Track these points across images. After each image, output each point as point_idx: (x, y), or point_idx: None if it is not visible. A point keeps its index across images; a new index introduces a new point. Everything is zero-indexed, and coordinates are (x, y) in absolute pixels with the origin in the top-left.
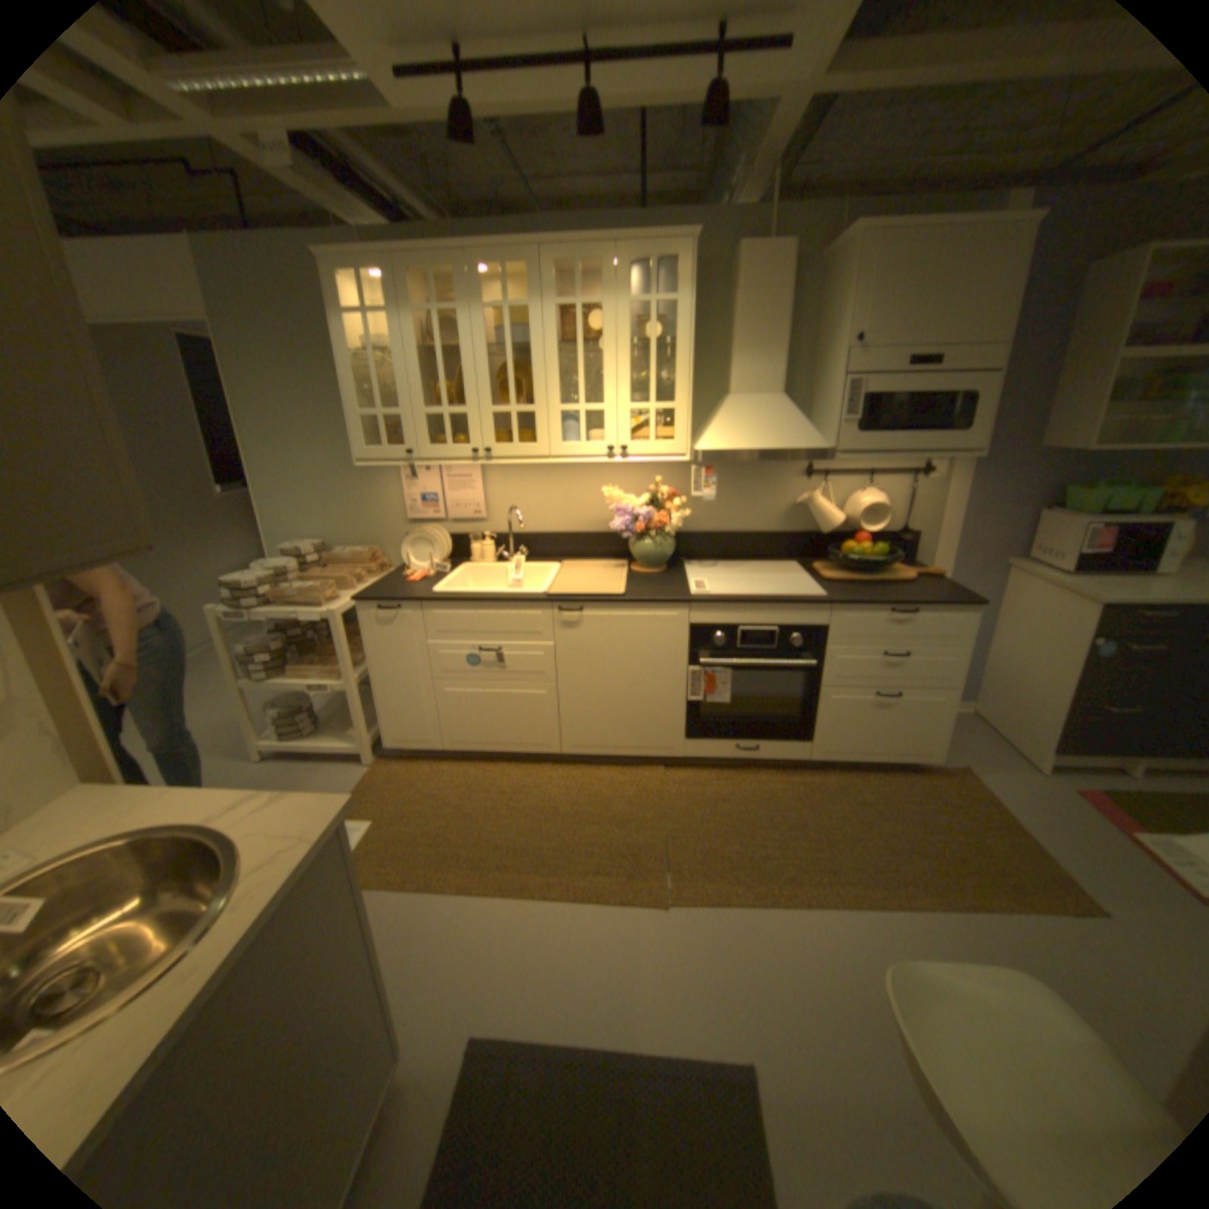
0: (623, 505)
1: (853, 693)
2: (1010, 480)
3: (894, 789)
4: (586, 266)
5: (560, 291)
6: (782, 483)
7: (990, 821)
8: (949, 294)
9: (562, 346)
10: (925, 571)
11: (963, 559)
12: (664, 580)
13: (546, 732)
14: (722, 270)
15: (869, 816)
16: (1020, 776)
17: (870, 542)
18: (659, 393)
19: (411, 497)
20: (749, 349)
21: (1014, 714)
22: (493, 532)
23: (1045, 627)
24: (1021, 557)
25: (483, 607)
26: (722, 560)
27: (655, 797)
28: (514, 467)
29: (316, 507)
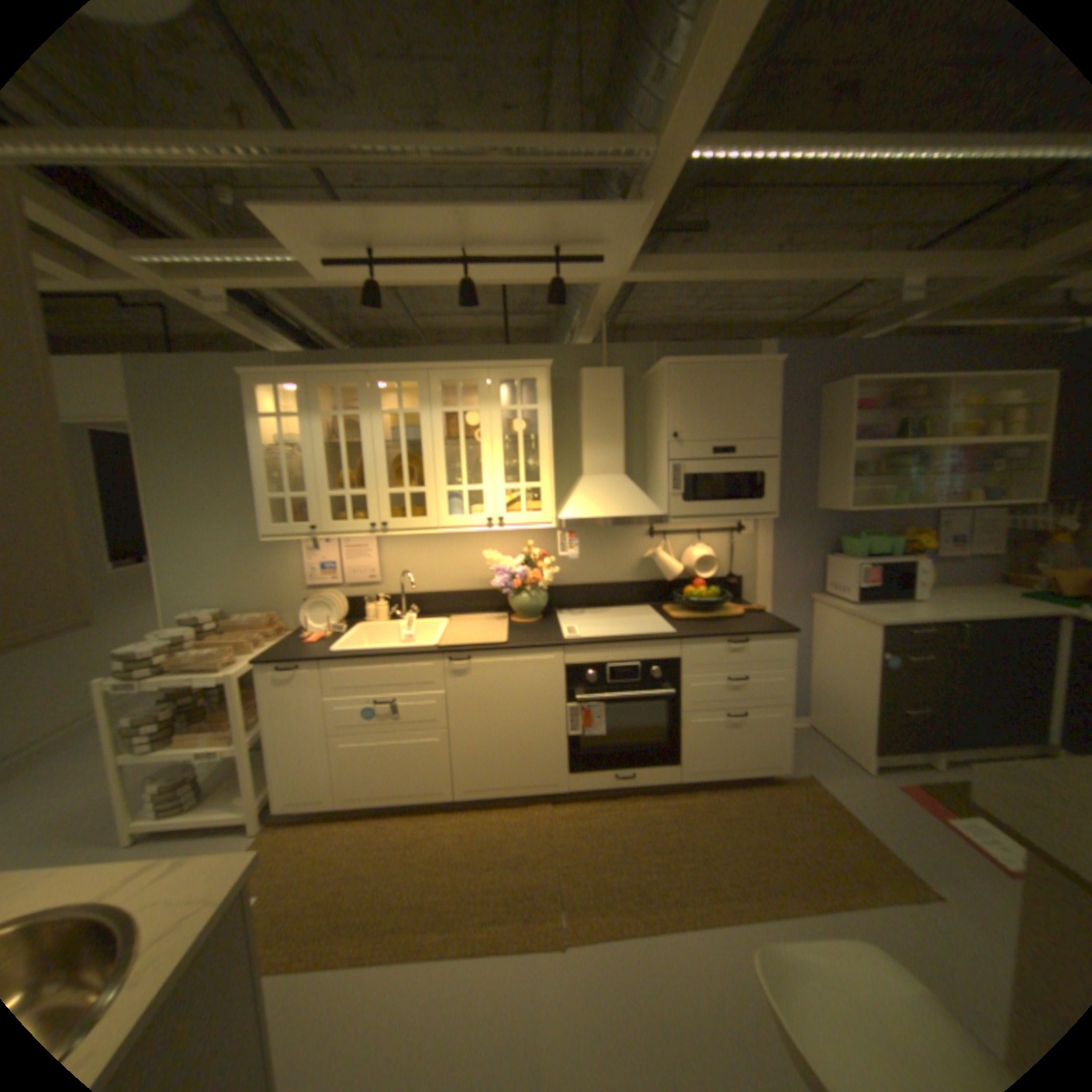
0: (502, 565)
1: (709, 716)
2: (801, 535)
3: (755, 803)
4: (466, 384)
5: (445, 401)
6: (631, 542)
7: (836, 823)
8: (733, 407)
9: (448, 441)
10: (750, 608)
11: (778, 597)
12: (541, 627)
13: (439, 780)
14: (570, 387)
15: (737, 831)
16: (853, 780)
17: (705, 587)
18: (528, 475)
19: (312, 566)
20: (595, 443)
21: (840, 725)
22: (388, 594)
23: (847, 648)
24: (820, 593)
25: (379, 662)
26: (589, 607)
27: (546, 836)
28: (407, 537)
29: (219, 578)
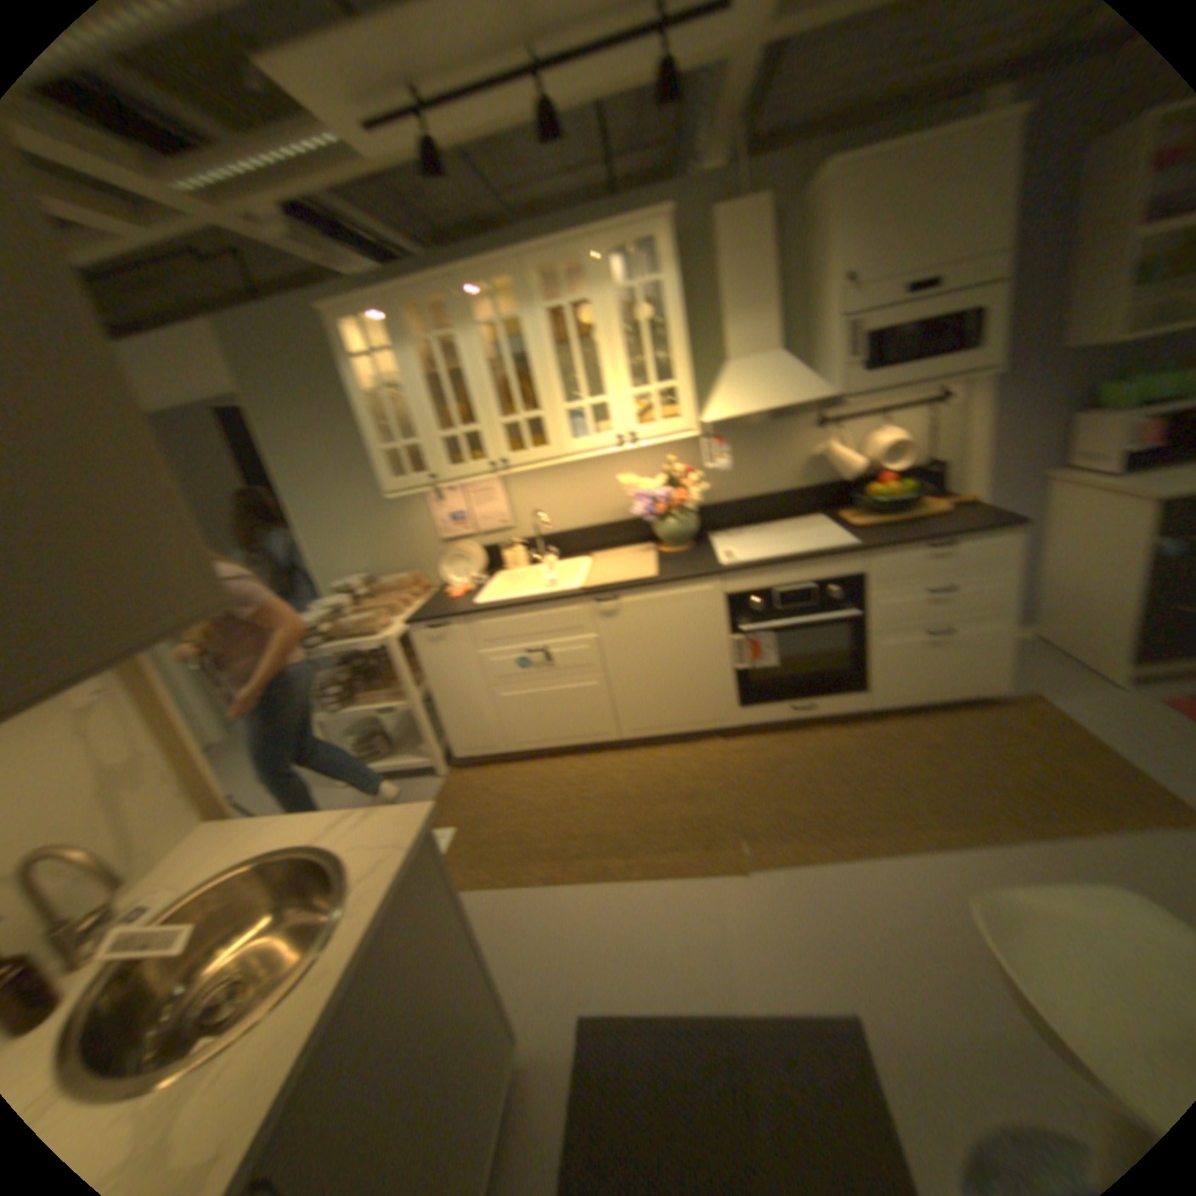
0: (637, 489)
1: (900, 634)
2: (1033, 390)
3: (959, 726)
4: (562, 264)
5: (541, 294)
6: (792, 438)
7: (1067, 743)
8: (934, 213)
9: (552, 346)
10: (956, 500)
11: (995, 480)
12: (689, 554)
13: (599, 720)
14: (696, 238)
15: (937, 756)
16: (1092, 693)
17: (893, 480)
18: (654, 373)
19: (435, 517)
20: (736, 312)
21: (1077, 631)
22: (517, 537)
23: (1096, 535)
24: (1058, 467)
25: (519, 610)
26: (744, 525)
27: (716, 767)
28: (526, 471)
29: (351, 543)
